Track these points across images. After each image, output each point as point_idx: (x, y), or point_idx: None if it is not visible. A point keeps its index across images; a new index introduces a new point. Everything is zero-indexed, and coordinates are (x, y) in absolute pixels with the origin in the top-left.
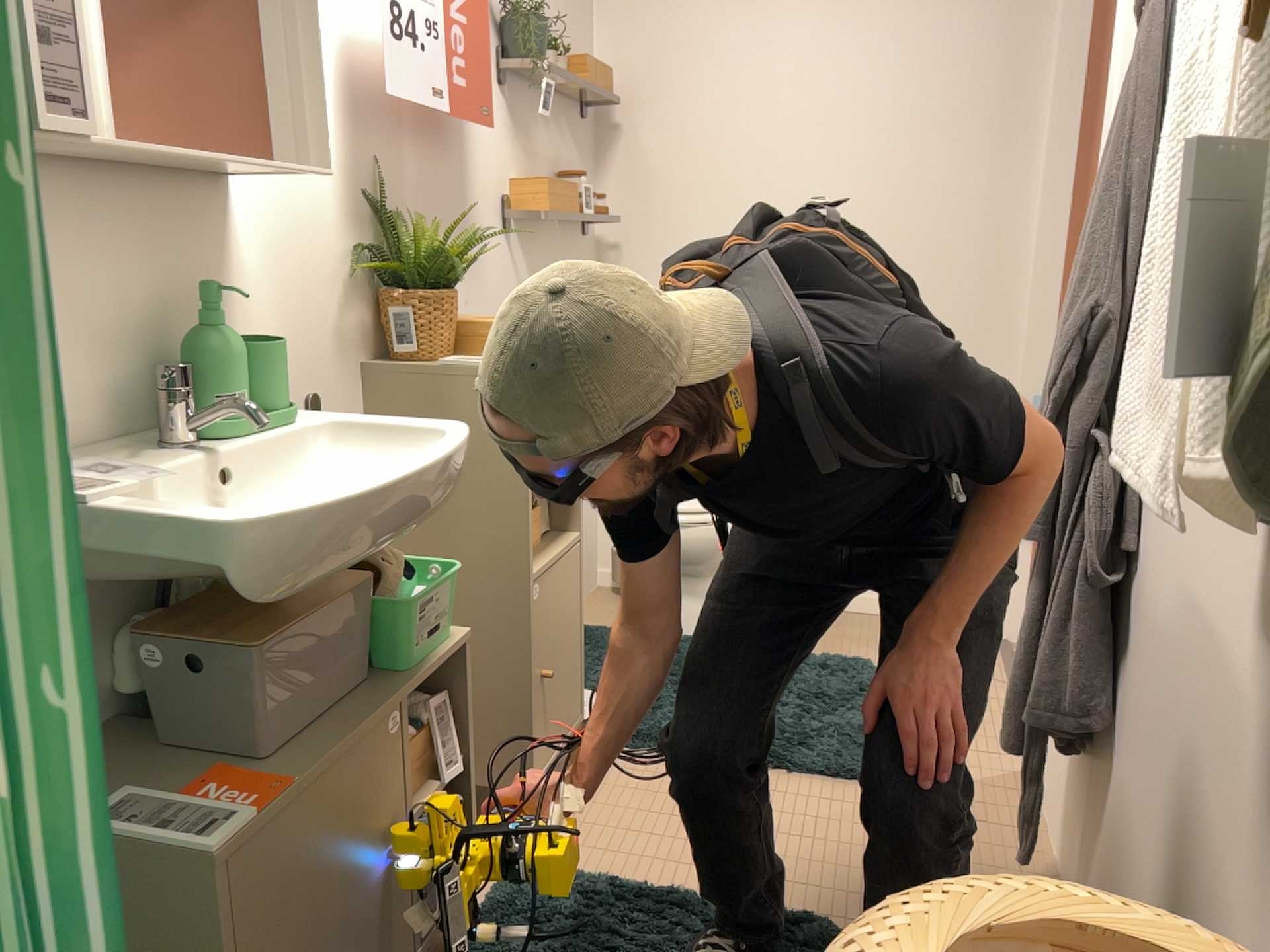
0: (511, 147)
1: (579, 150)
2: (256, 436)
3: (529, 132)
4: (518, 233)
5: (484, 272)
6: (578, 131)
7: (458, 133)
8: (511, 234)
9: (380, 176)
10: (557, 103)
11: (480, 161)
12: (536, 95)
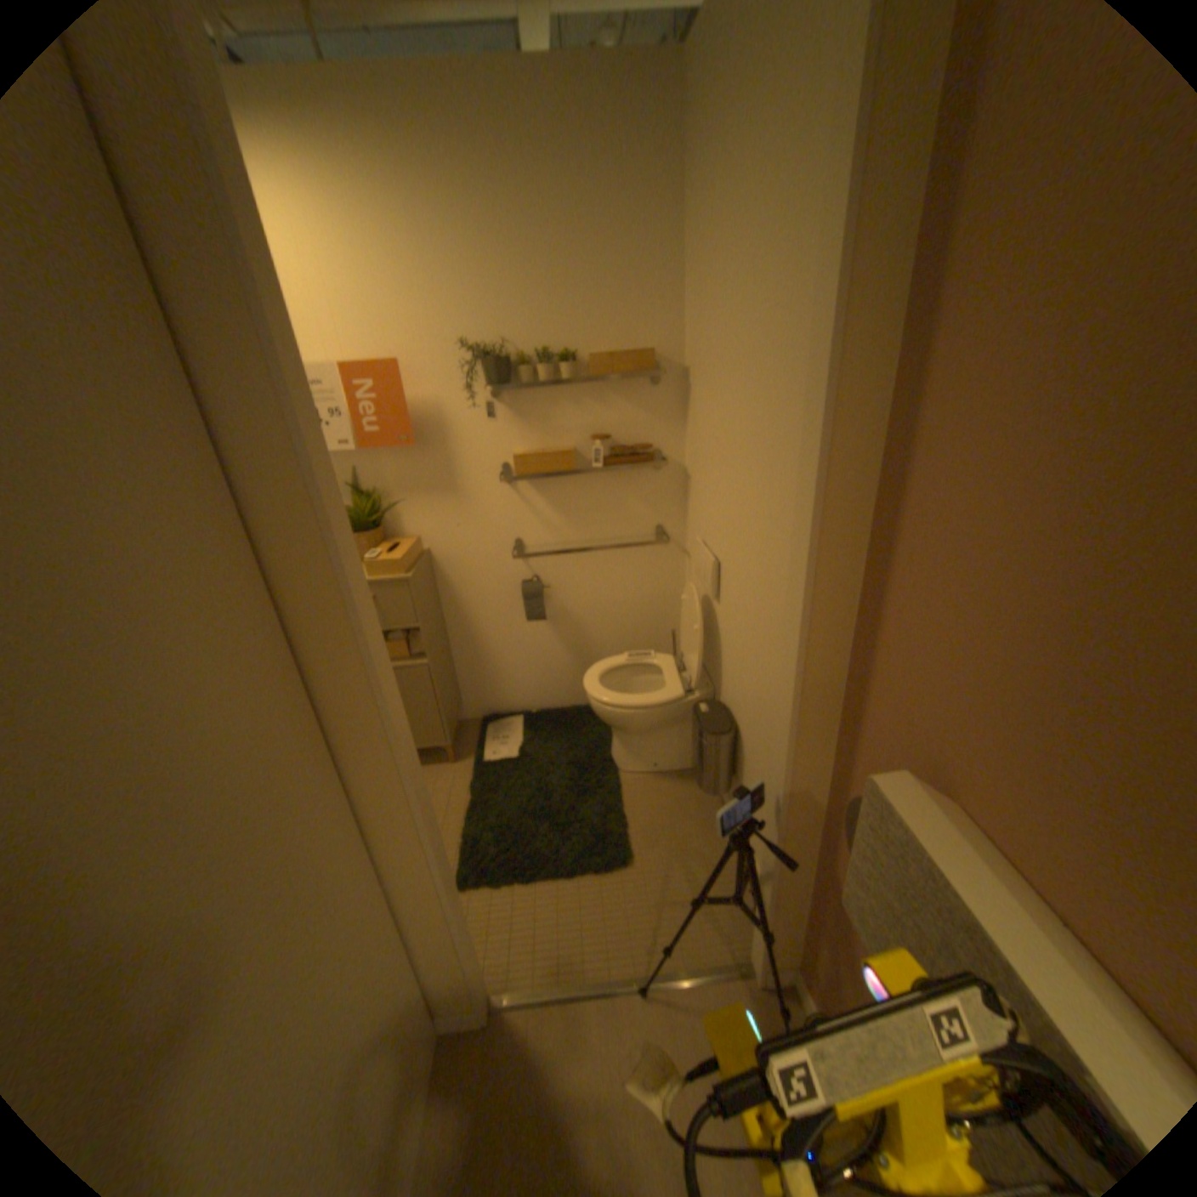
0: (513, 432)
1: (645, 409)
2: None
3: (542, 416)
4: (527, 482)
5: (477, 509)
6: (644, 394)
7: (437, 438)
8: (513, 484)
9: (354, 475)
10: (596, 384)
11: (466, 448)
12: (555, 388)
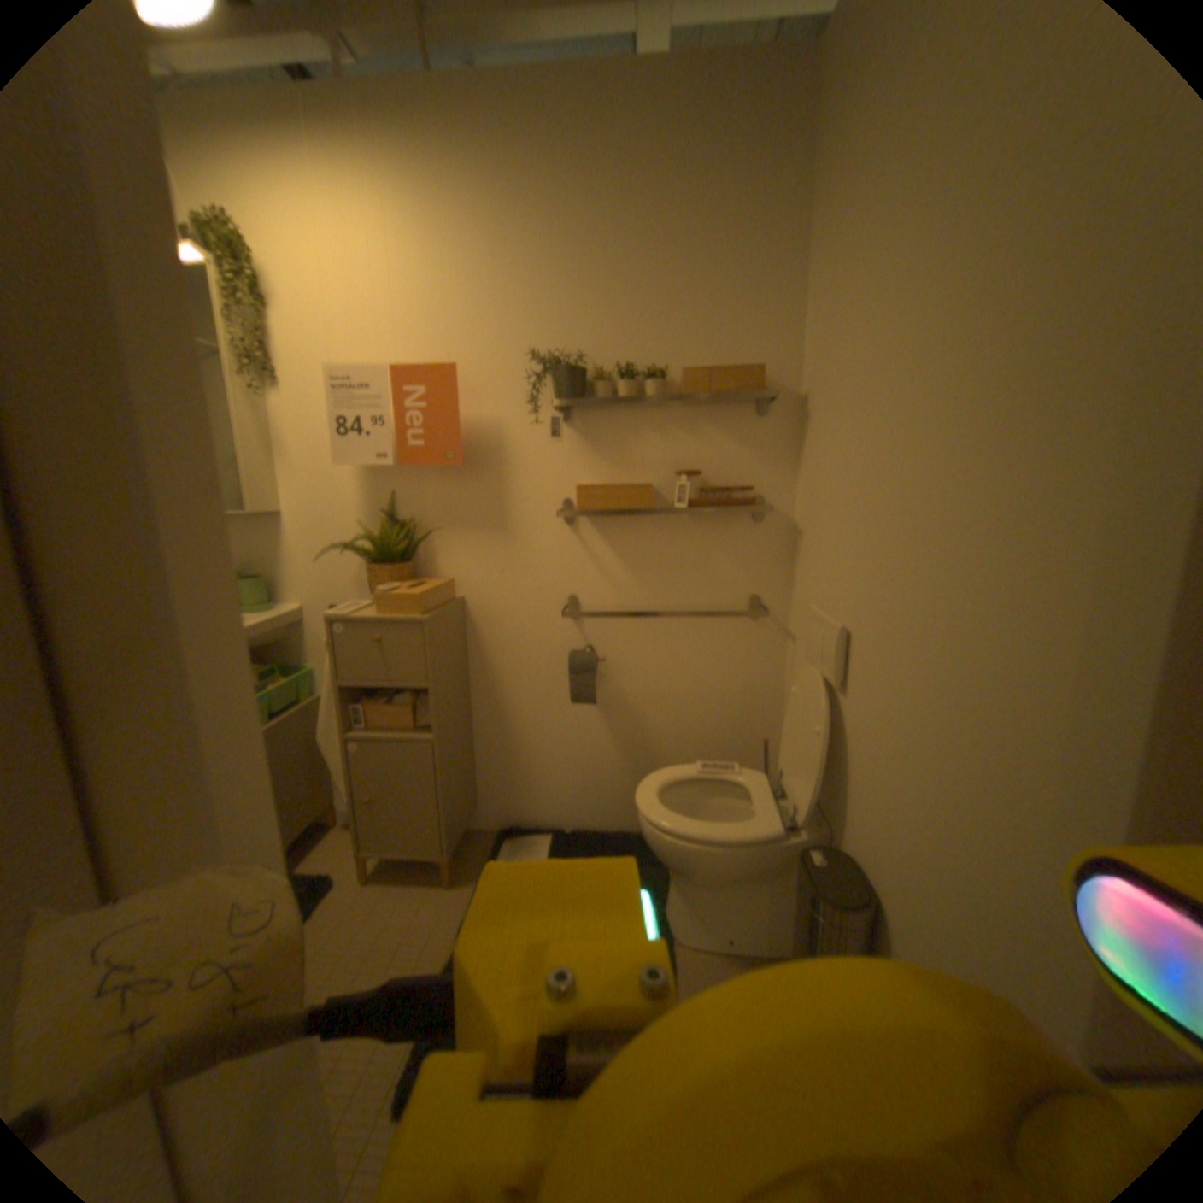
0: (583, 458)
1: (749, 439)
2: None
3: (619, 441)
4: (592, 521)
5: (529, 550)
6: (750, 420)
7: (492, 460)
8: (575, 522)
9: (393, 498)
10: (689, 405)
11: (525, 475)
12: (638, 408)
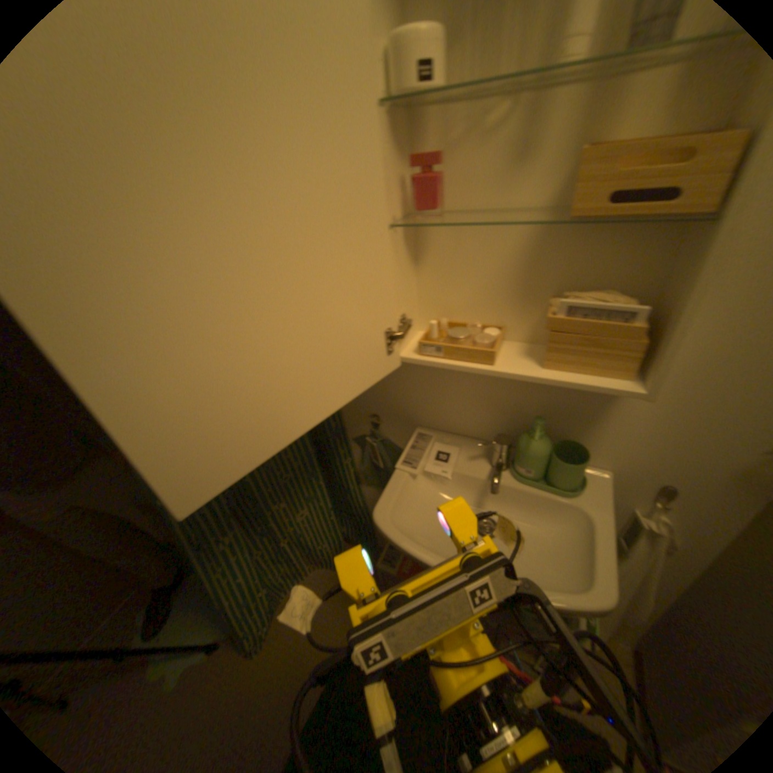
0: None
1: None
2: (529, 488)
3: None
4: None
5: None
6: None
7: None
8: None
9: None
10: None
11: None
12: None
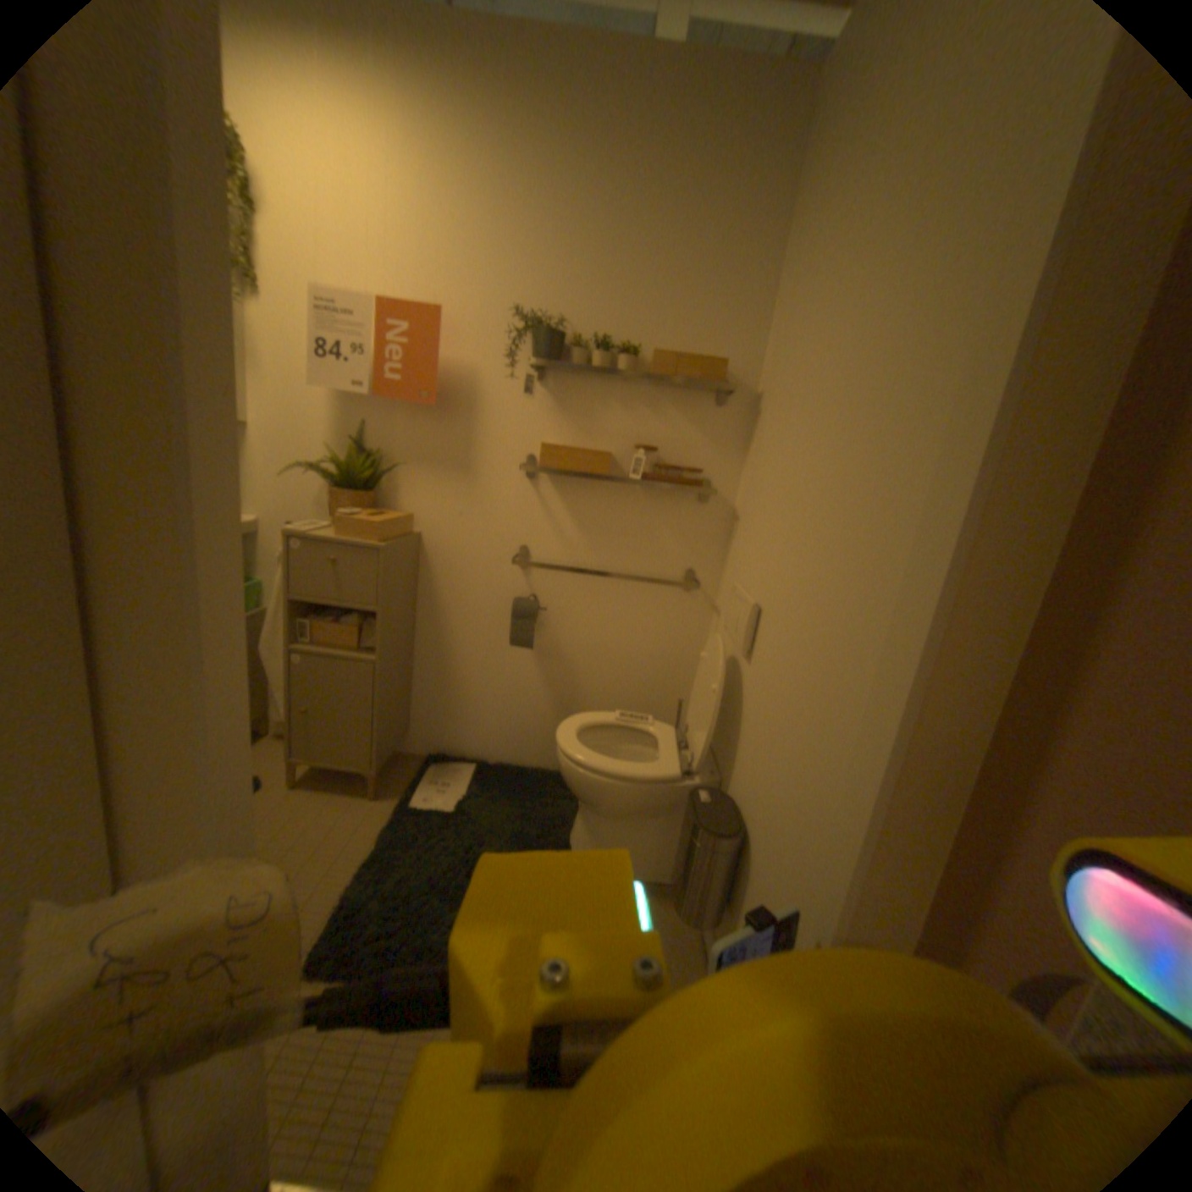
0: (551, 417)
1: (705, 425)
2: None
3: (587, 407)
4: (551, 479)
5: (488, 496)
6: (708, 408)
7: (464, 405)
8: (535, 477)
9: (362, 426)
10: (655, 385)
11: (493, 425)
12: (608, 379)
